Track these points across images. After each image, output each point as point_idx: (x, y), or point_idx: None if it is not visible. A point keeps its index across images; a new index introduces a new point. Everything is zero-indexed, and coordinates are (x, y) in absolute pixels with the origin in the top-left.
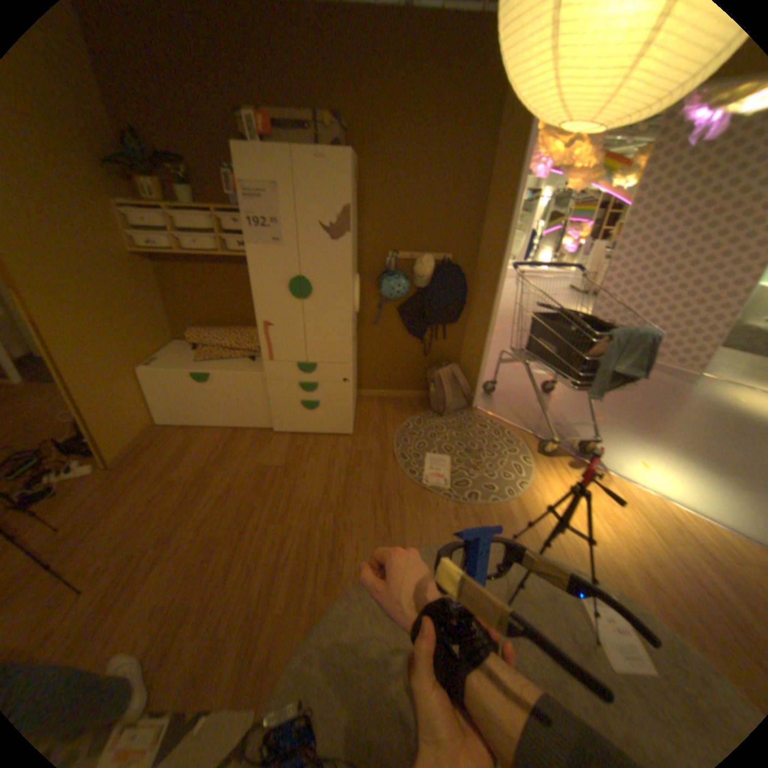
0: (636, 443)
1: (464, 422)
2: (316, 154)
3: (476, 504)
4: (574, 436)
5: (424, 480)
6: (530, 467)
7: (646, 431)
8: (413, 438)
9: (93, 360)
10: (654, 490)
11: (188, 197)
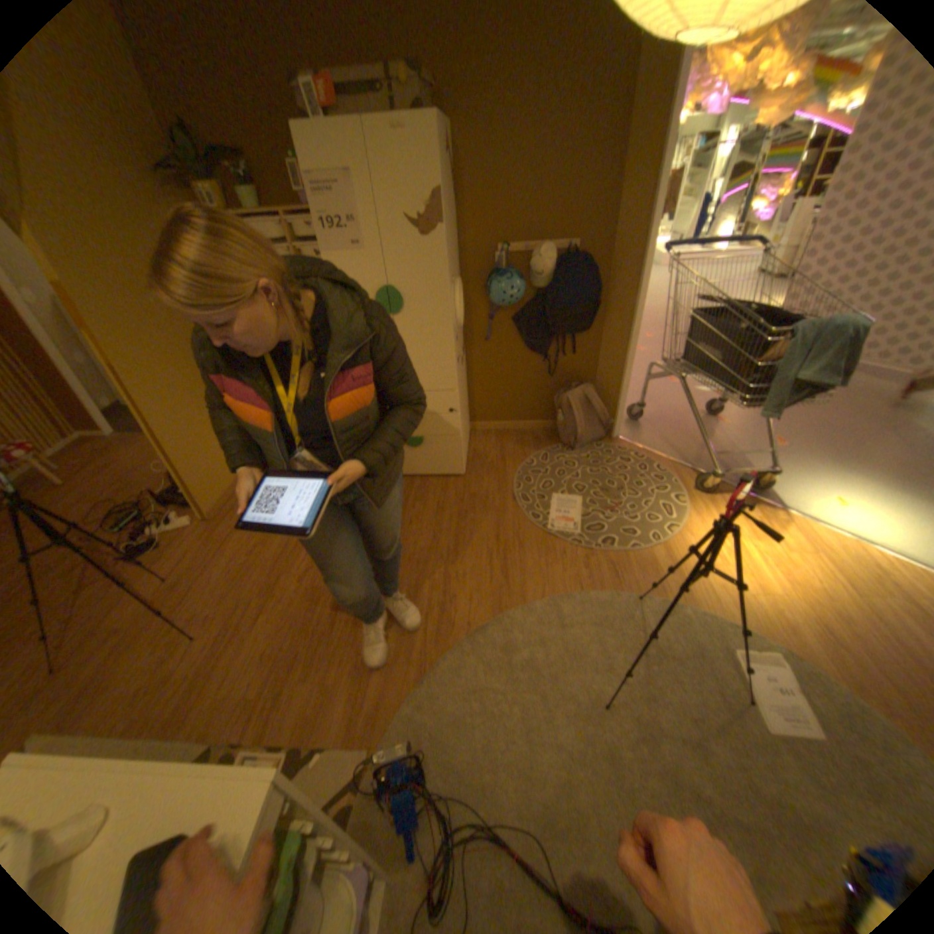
0: (833, 474)
1: (601, 456)
2: (394, 124)
3: (613, 550)
4: (746, 468)
5: (550, 524)
6: (684, 507)
7: (850, 458)
8: (537, 477)
9: (176, 403)
10: (851, 532)
11: (254, 201)
